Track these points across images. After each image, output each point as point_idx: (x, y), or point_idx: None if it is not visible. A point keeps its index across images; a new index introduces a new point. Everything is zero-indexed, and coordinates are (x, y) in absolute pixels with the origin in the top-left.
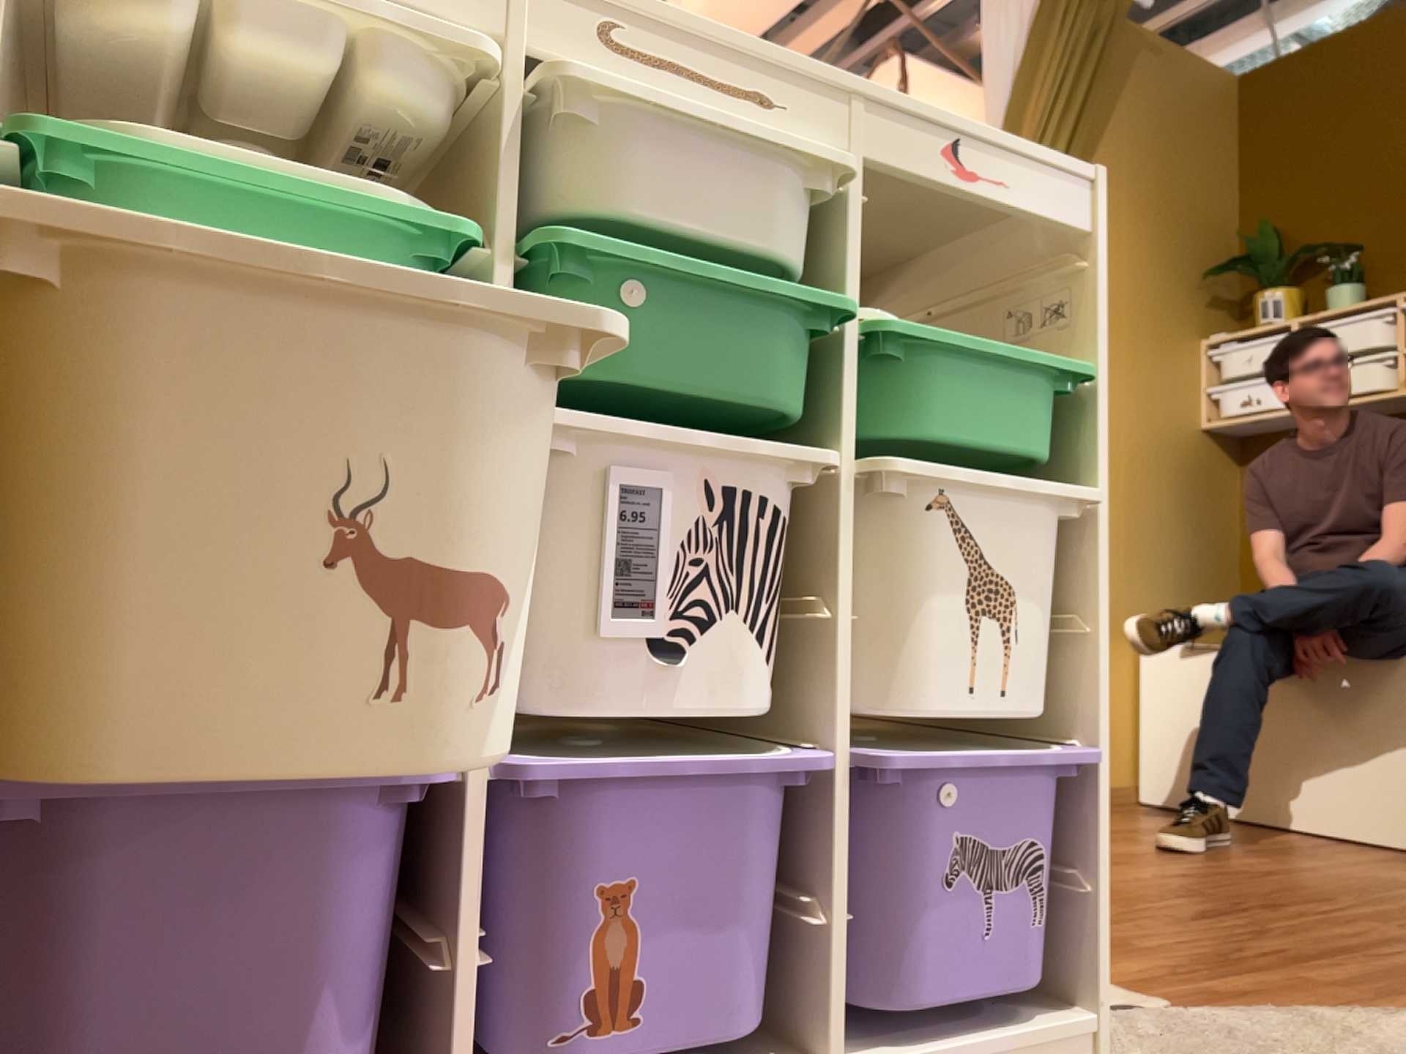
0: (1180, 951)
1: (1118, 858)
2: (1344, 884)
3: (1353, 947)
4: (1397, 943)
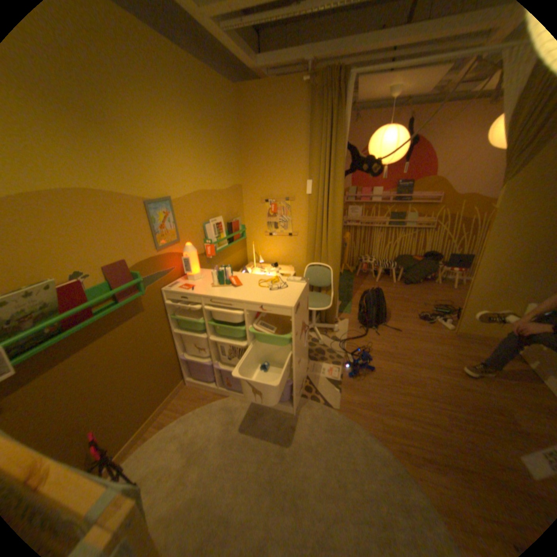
0: (370, 402)
1: (431, 369)
2: (479, 408)
3: (413, 423)
4: (429, 428)
